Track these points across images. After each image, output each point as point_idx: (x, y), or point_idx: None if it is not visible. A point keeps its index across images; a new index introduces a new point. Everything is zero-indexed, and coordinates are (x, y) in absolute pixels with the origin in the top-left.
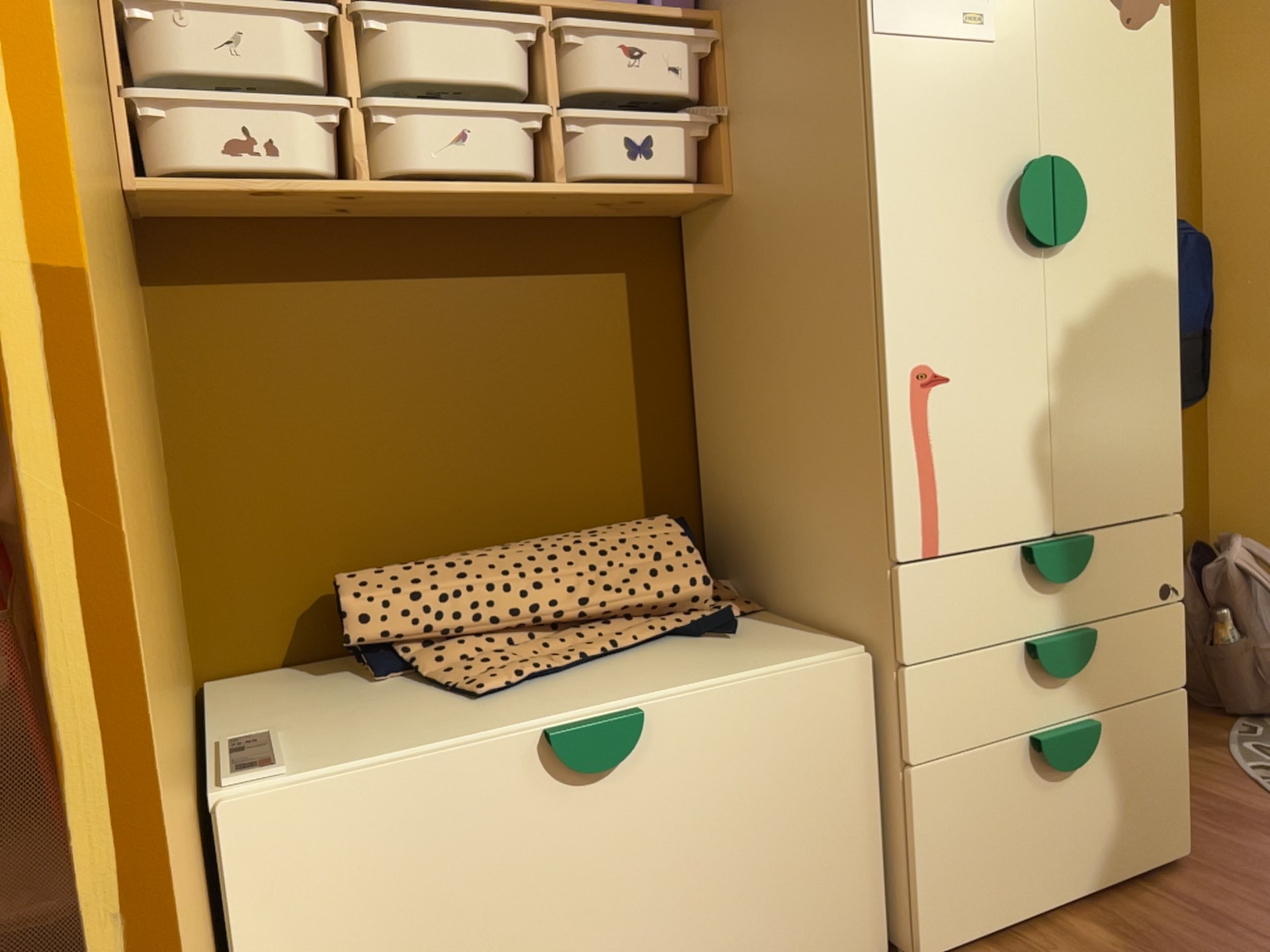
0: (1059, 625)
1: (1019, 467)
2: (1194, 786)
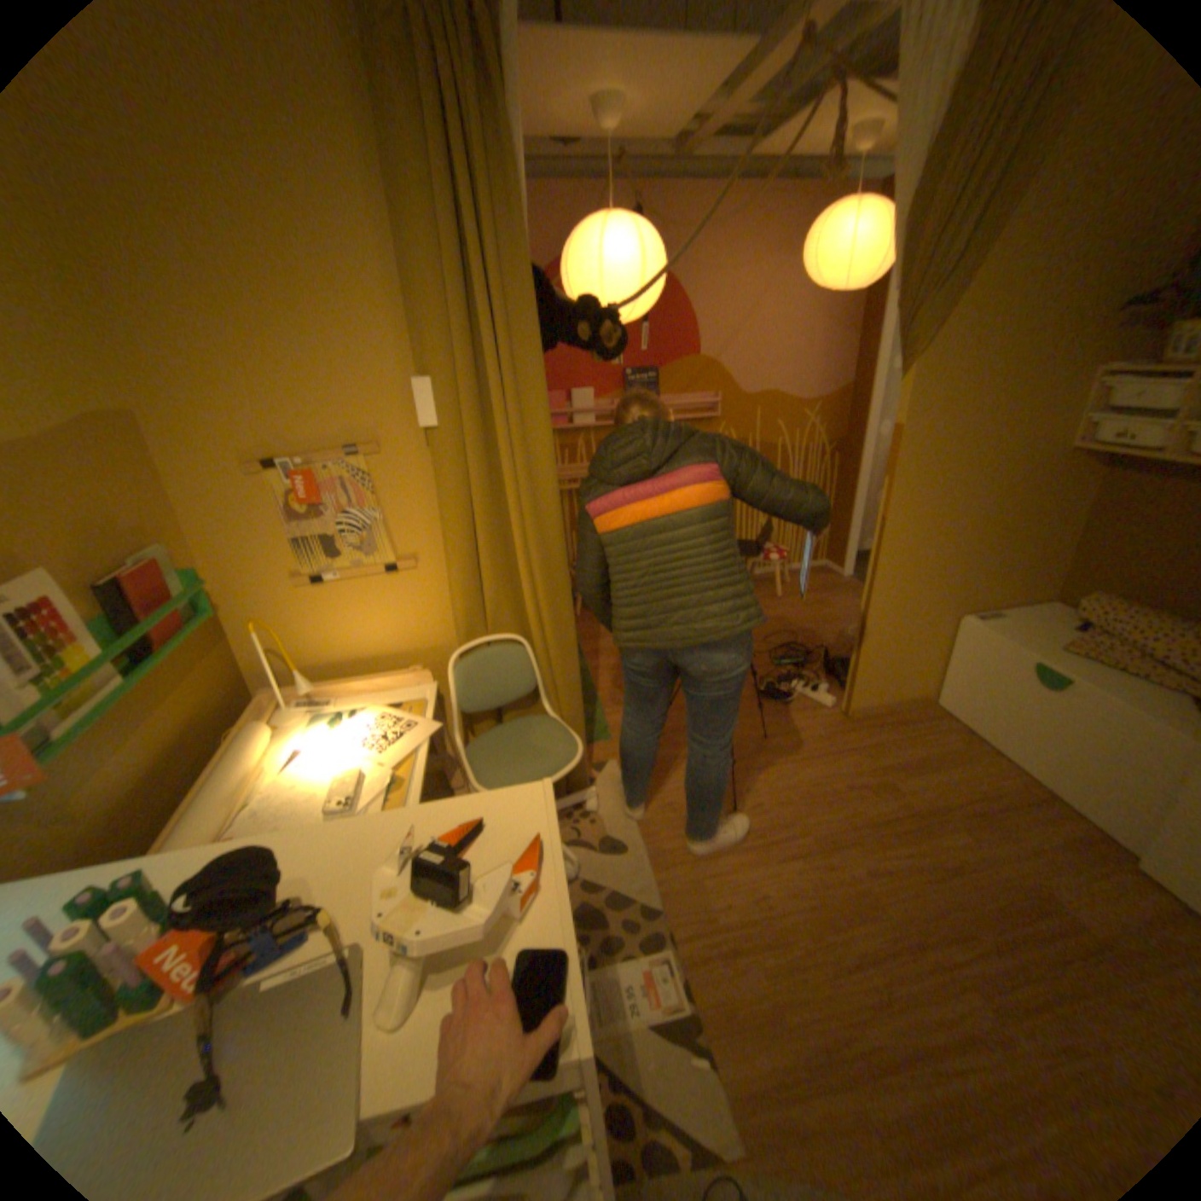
0: None
1: None
2: None
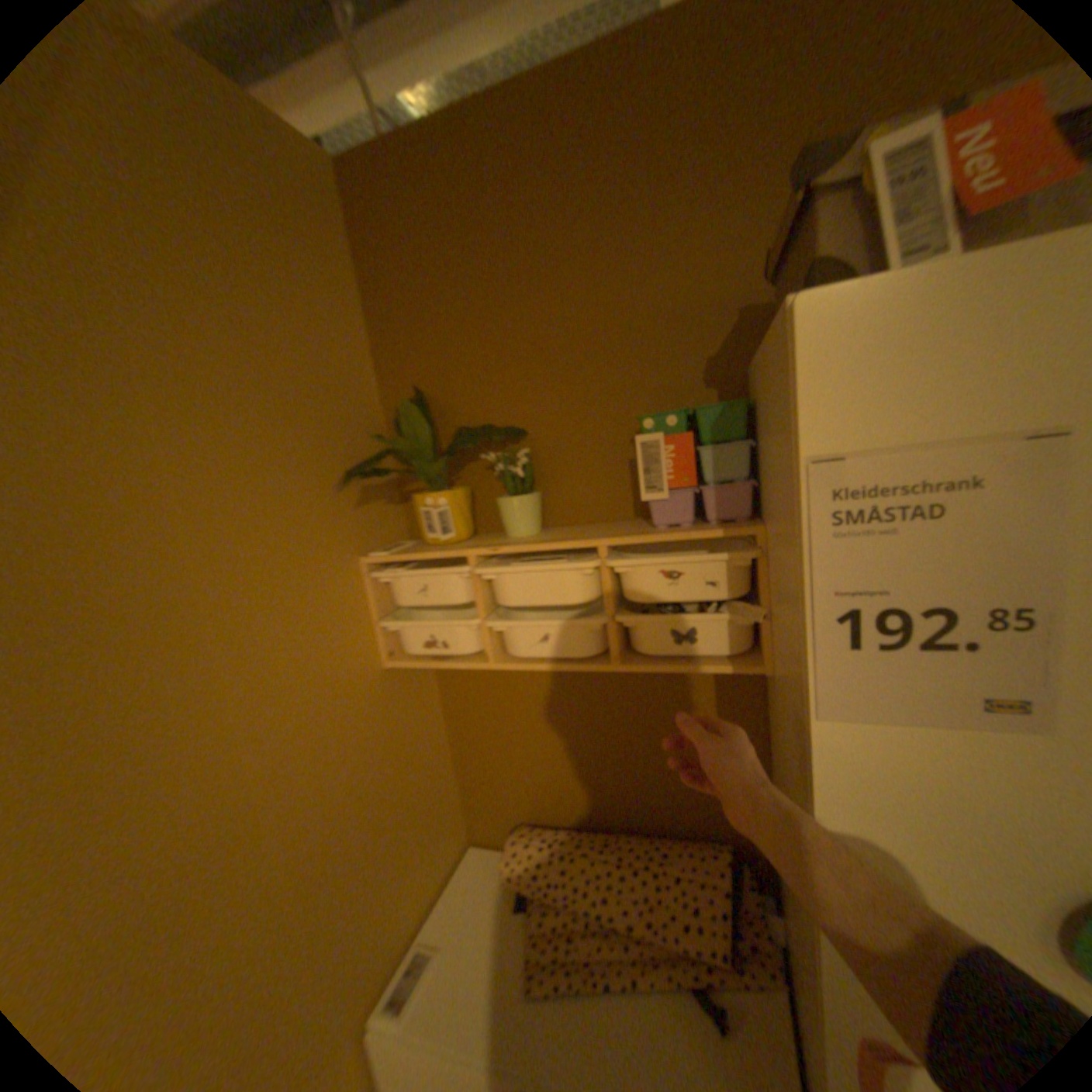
0: None
1: None
2: None
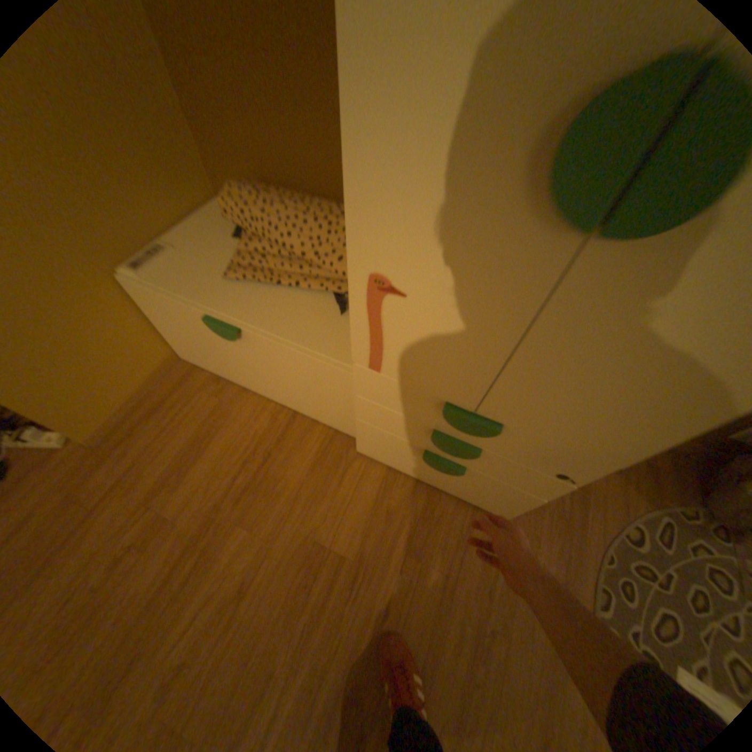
0: (457, 437)
1: (455, 370)
2: (583, 504)
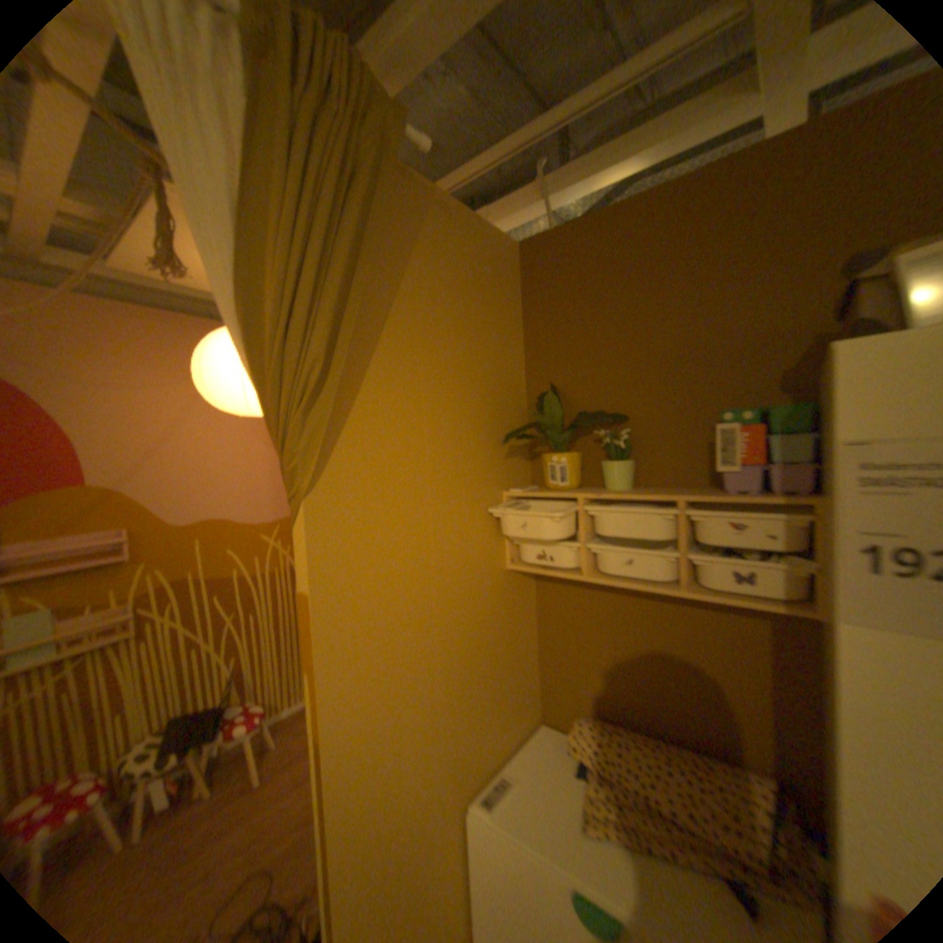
0: None
1: None
2: None
